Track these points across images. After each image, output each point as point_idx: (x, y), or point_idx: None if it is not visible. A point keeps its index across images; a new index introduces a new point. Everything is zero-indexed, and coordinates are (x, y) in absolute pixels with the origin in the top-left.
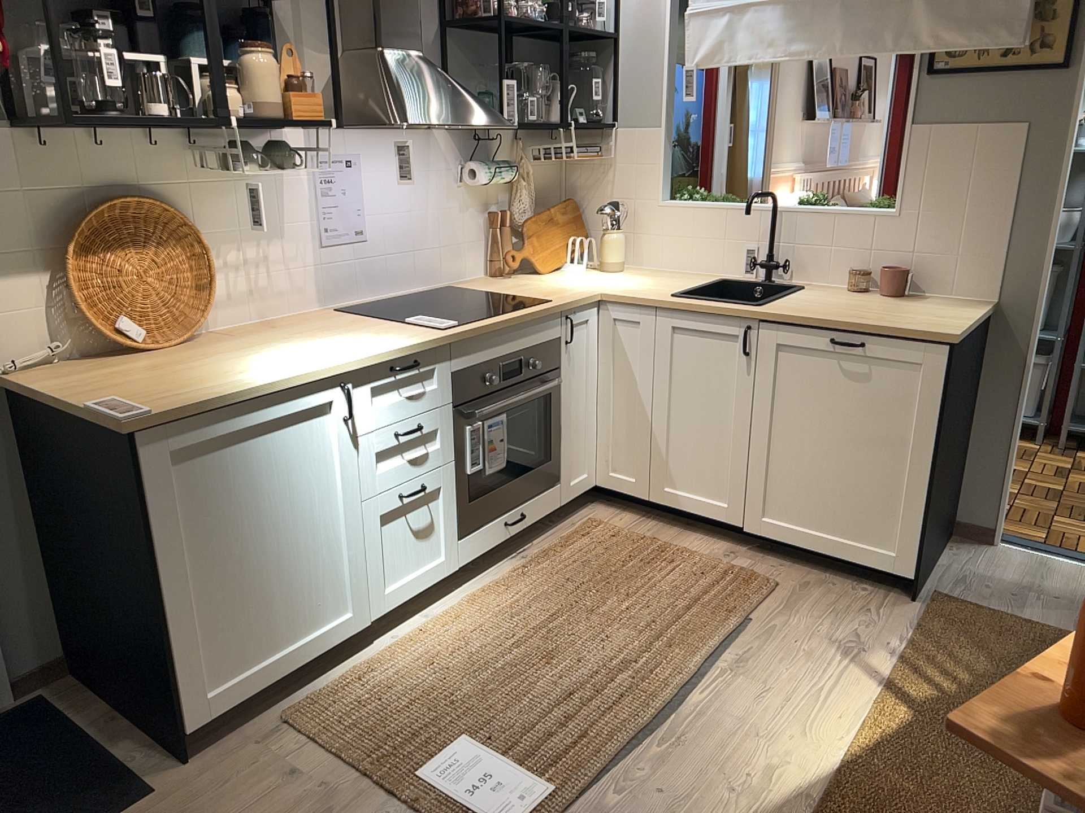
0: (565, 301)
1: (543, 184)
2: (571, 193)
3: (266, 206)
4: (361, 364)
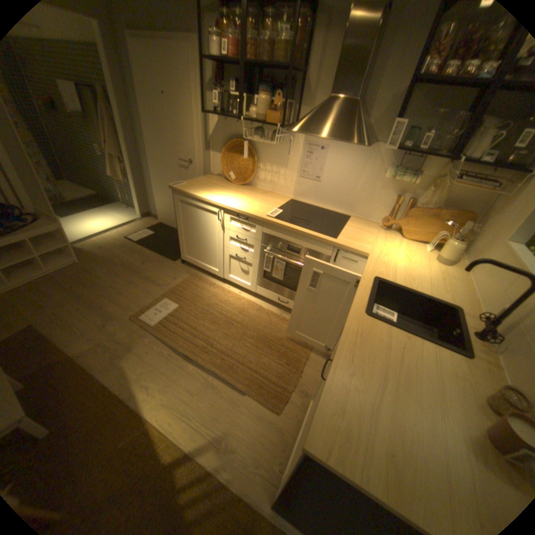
0: (337, 242)
1: (466, 197)
2: (489, 211)
3: (283, 154)
4: (225, 207)
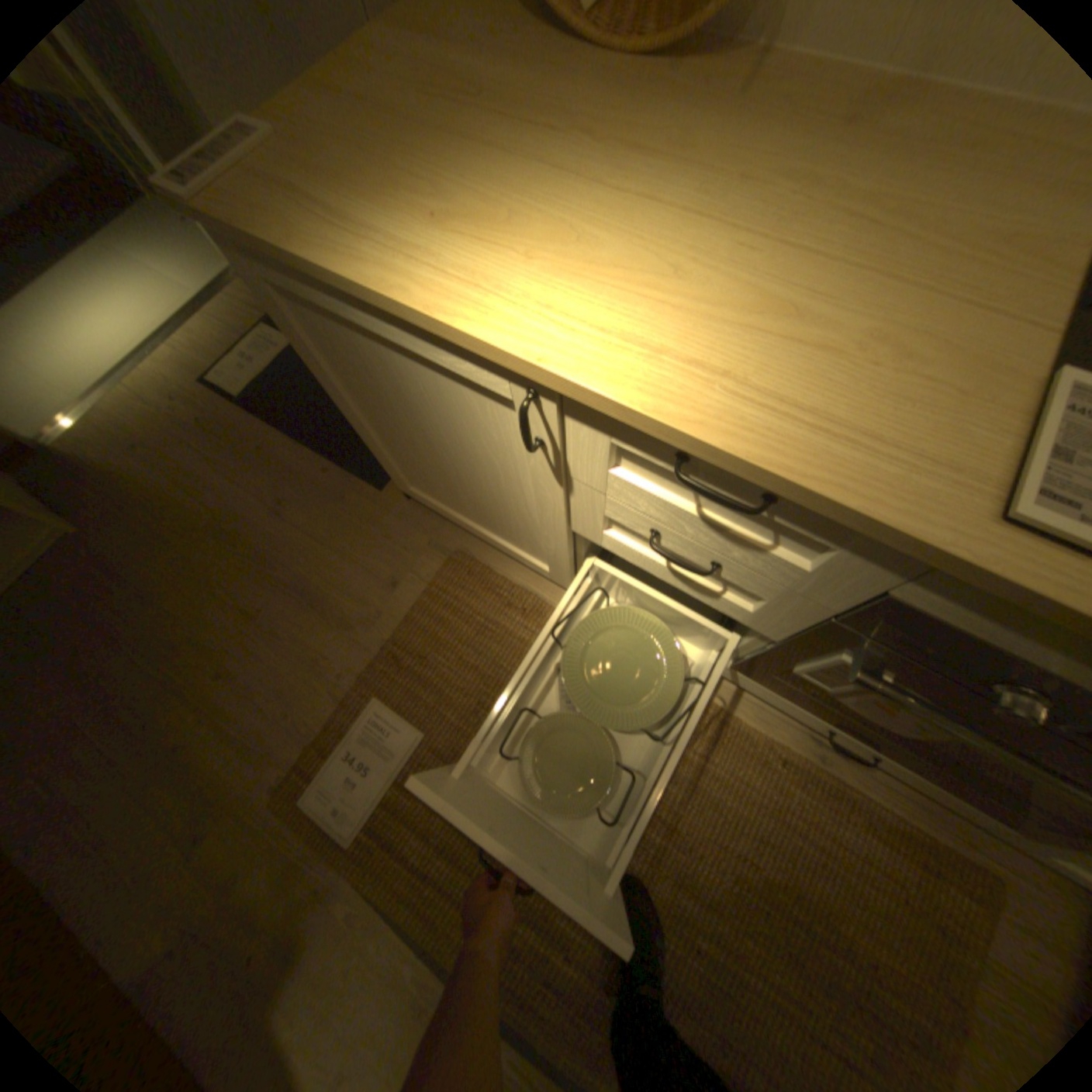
0: None
1: None
2: None
3: None
4: (581, 390)
